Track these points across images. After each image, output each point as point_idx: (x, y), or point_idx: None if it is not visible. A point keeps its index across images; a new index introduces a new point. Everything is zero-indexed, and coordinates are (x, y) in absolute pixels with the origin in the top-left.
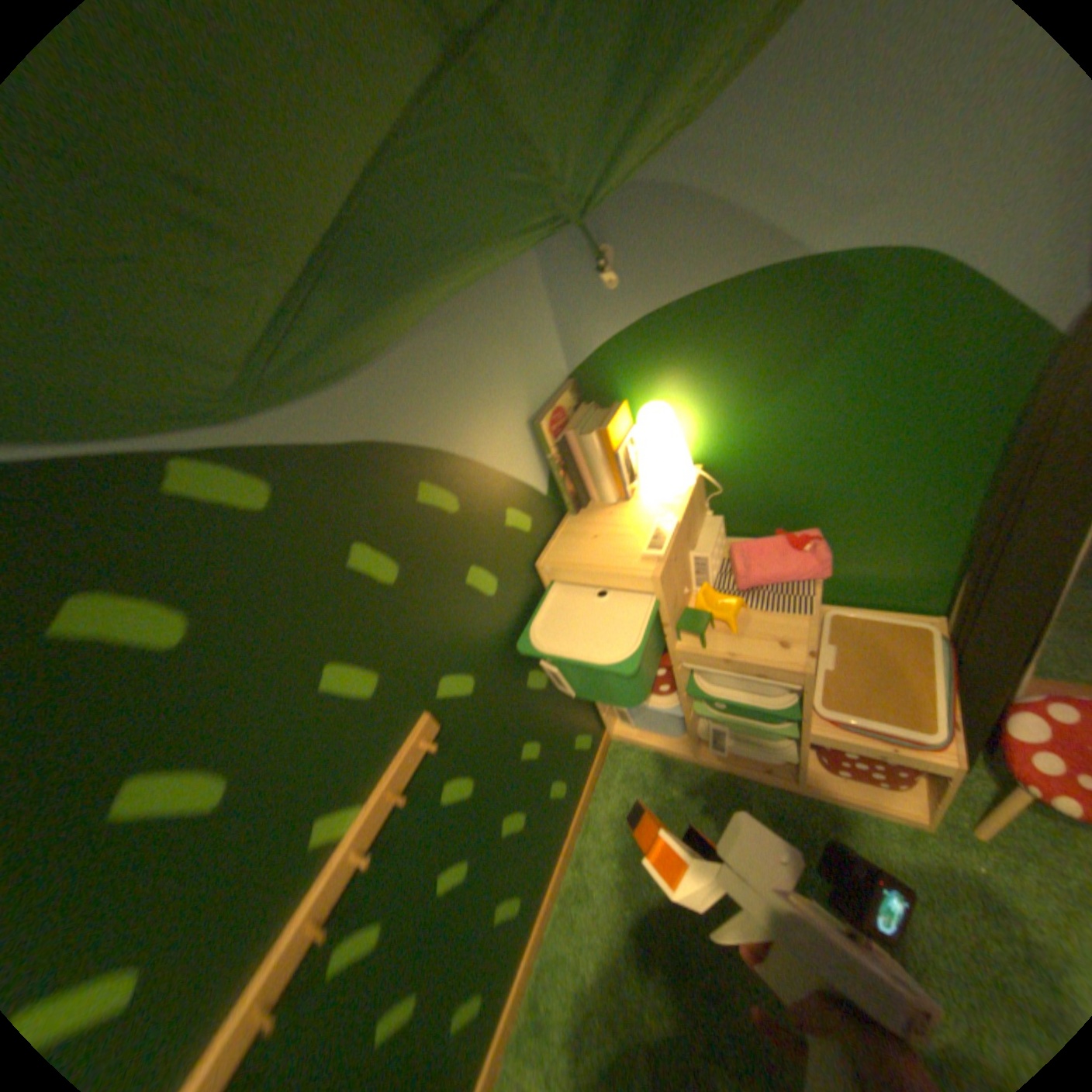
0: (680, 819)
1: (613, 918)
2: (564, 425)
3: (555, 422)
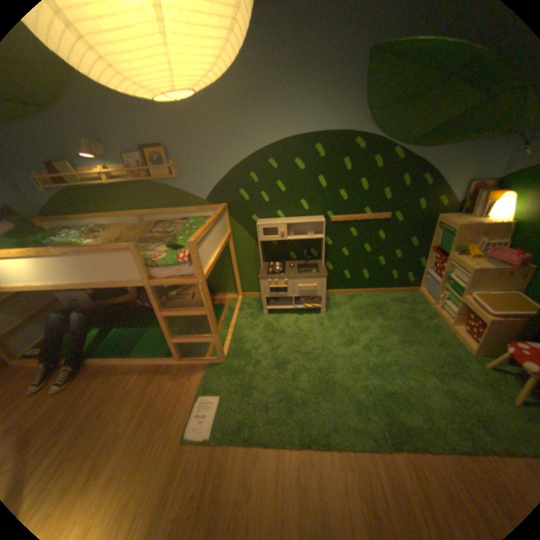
0: (413, 308)
1: (378, 302)
2: (481, 188)
3: (477, 185)
